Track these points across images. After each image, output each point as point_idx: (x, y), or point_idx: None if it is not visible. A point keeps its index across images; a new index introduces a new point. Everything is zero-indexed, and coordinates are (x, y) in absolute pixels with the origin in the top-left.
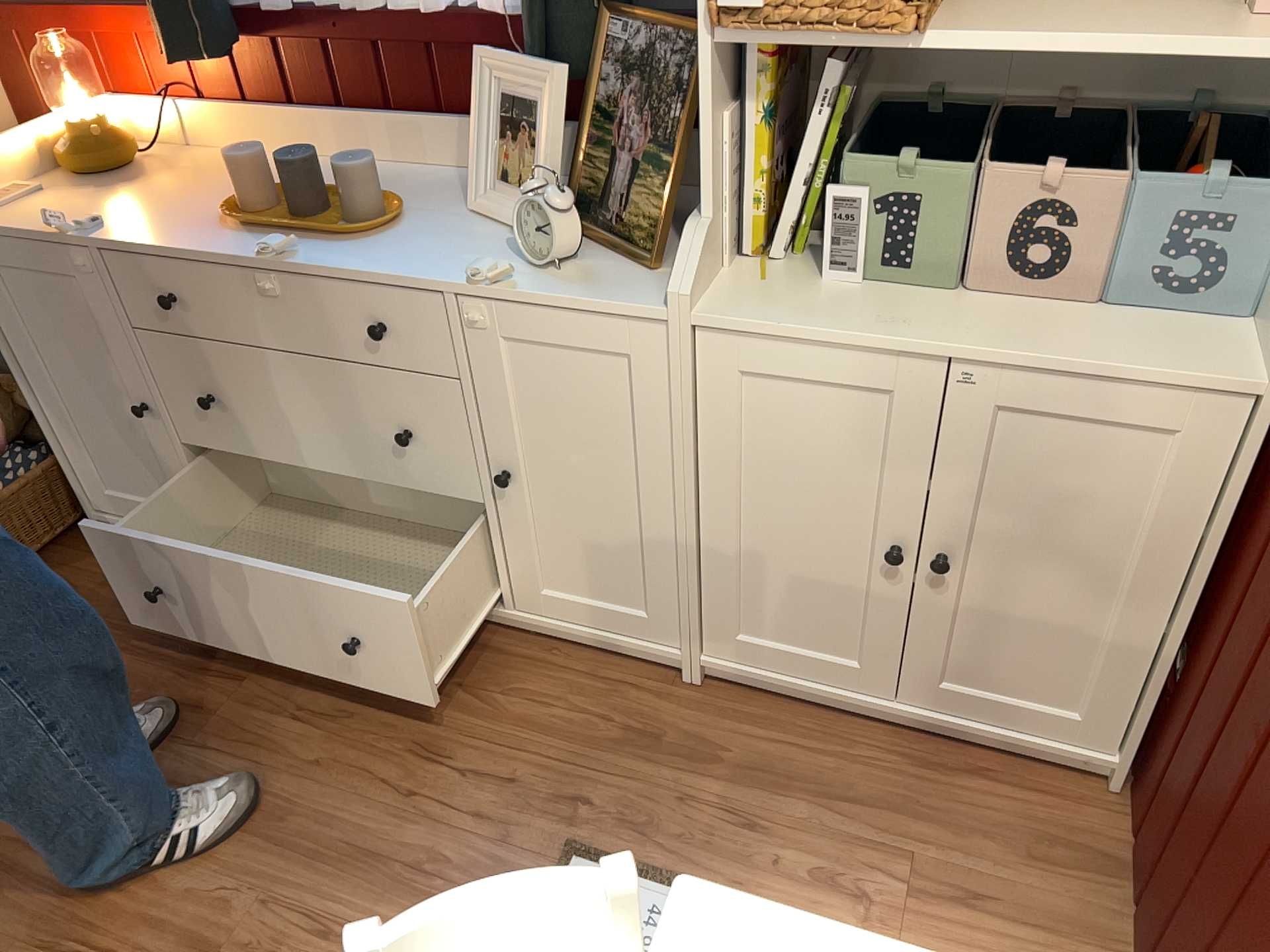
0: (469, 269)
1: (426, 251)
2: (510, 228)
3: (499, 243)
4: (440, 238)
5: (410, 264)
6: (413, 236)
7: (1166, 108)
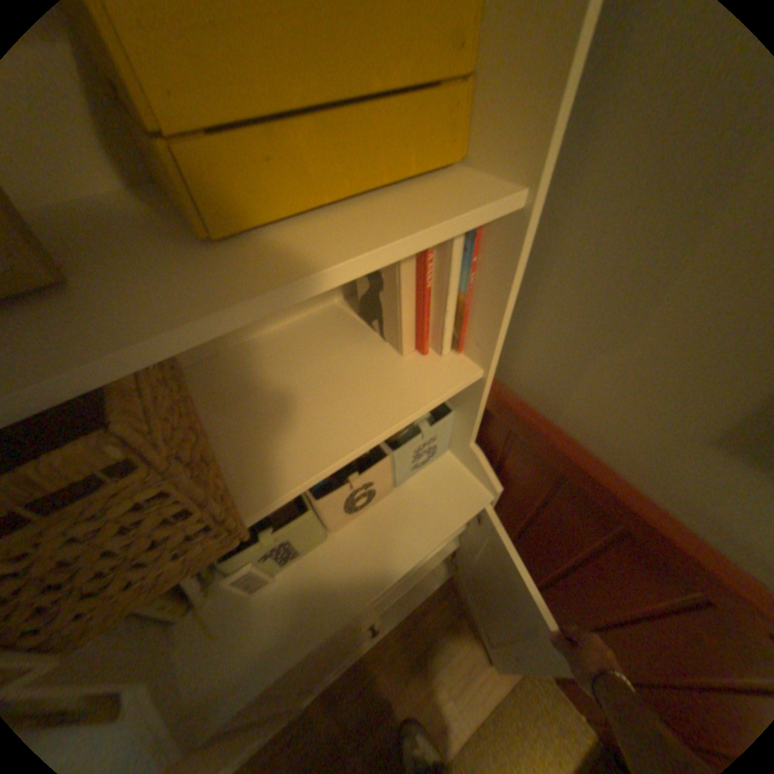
0: None
1: None
2: None
3: None
4: None
5: None
6: None
7: None
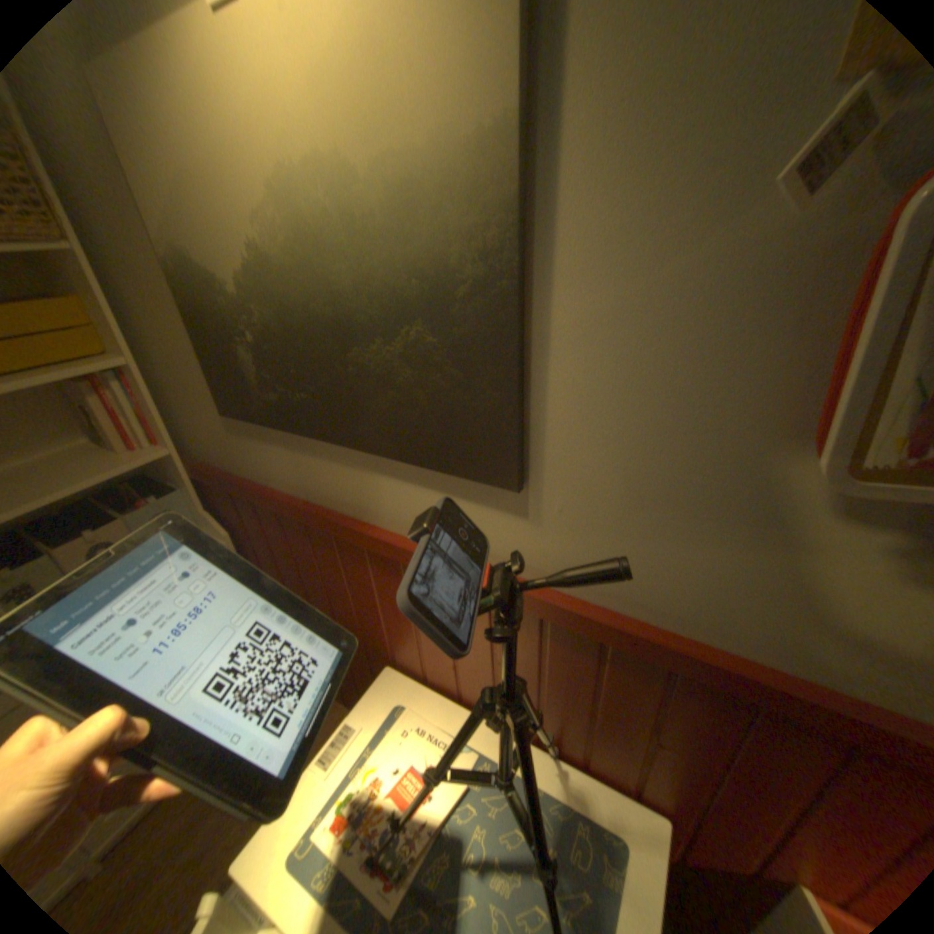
0: None
1: None
2: None
3: None
4: None
5: None
6: None
7: (101, 491)
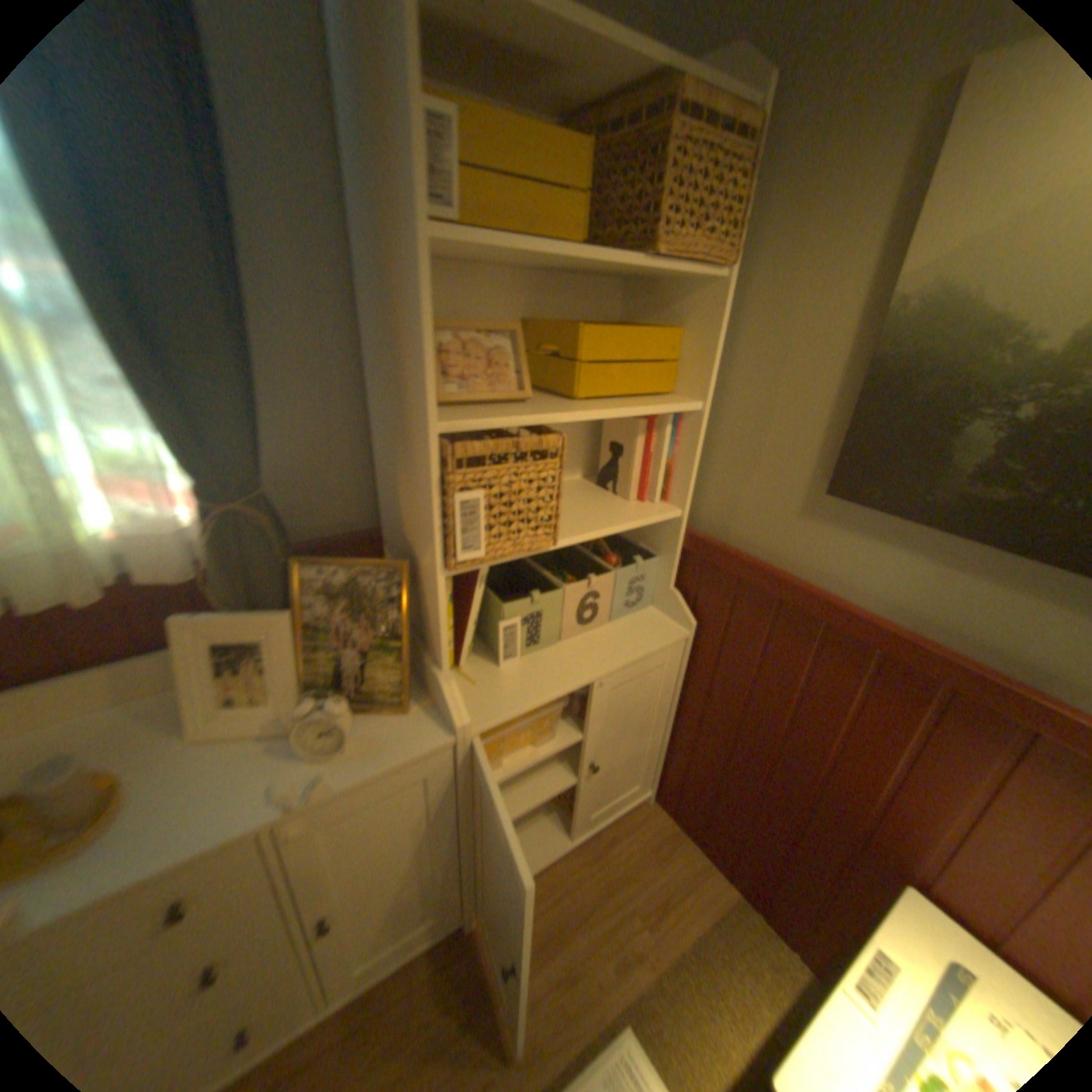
0: (267, 804)
1: (193, 813)
2: (251, 743)
3: (257, 762)
4: (191, 791)
5: (195, 837)
6: (155, 806)
7: None
